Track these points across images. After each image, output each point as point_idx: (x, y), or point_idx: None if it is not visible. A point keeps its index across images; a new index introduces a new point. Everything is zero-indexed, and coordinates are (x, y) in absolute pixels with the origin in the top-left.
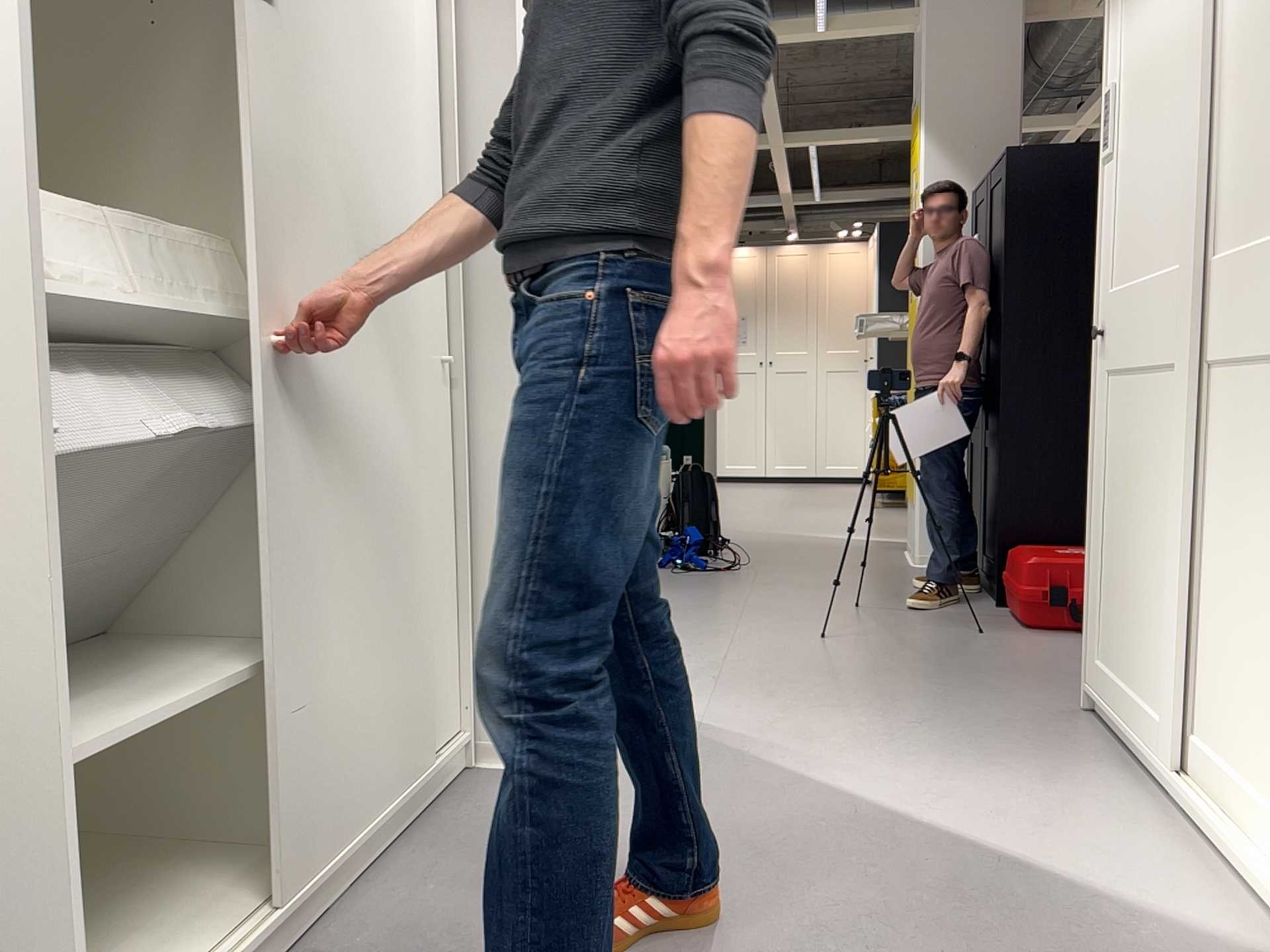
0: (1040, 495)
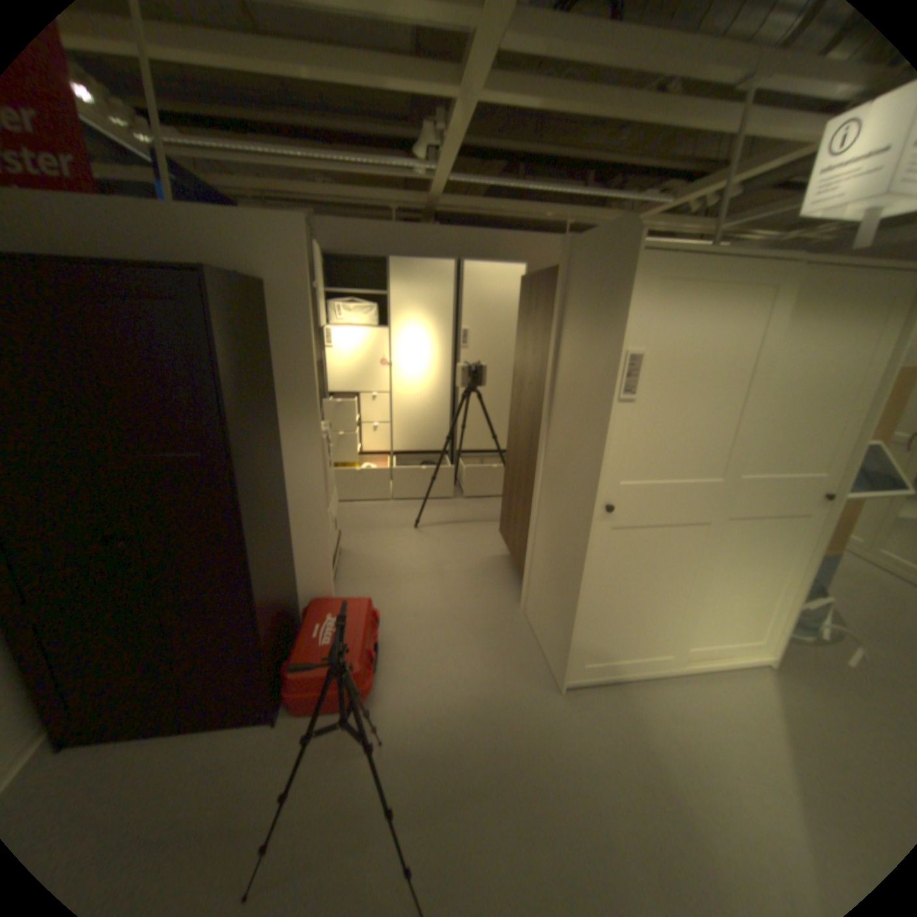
0: (279, 607)
